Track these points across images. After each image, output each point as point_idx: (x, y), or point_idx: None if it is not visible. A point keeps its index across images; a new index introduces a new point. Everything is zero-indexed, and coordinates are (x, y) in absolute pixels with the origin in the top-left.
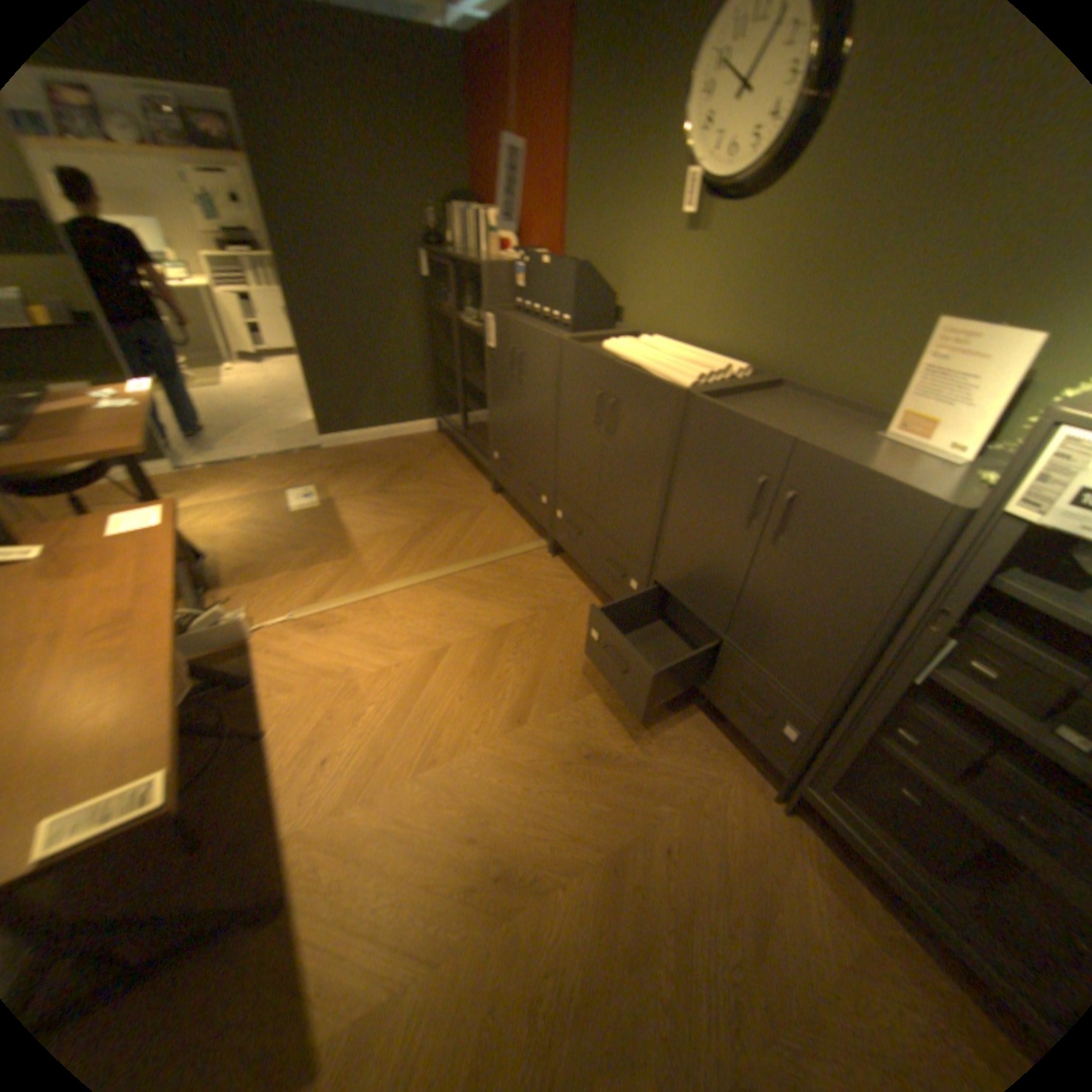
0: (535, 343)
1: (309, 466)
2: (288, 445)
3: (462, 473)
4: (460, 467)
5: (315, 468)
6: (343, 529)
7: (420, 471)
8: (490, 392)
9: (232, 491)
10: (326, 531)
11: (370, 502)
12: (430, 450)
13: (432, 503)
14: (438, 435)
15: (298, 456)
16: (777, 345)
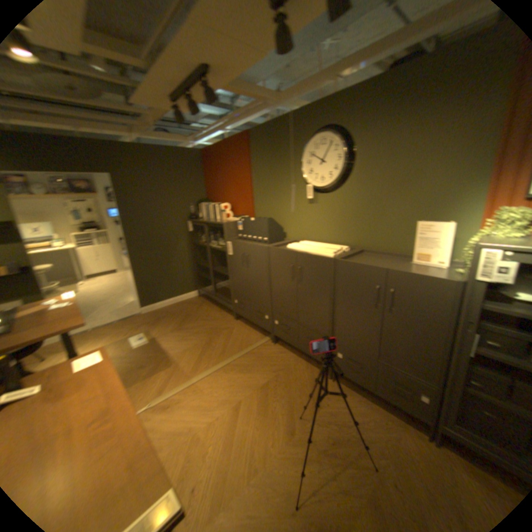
0: (255, 250)
1: (137, 324)
2: (123, 316)
3: (216, 313)
4: (215, 311)
5: (141, 325)
6: (165, 352)
7: (195, 316)
8: (231, 274)
9: (97, 345)
10: (155, 355)
11: (175, 336)
12: (197, 306)
13: (207, 330)
14: (199, 298)
15: (130, 320)
16: (356, 238)
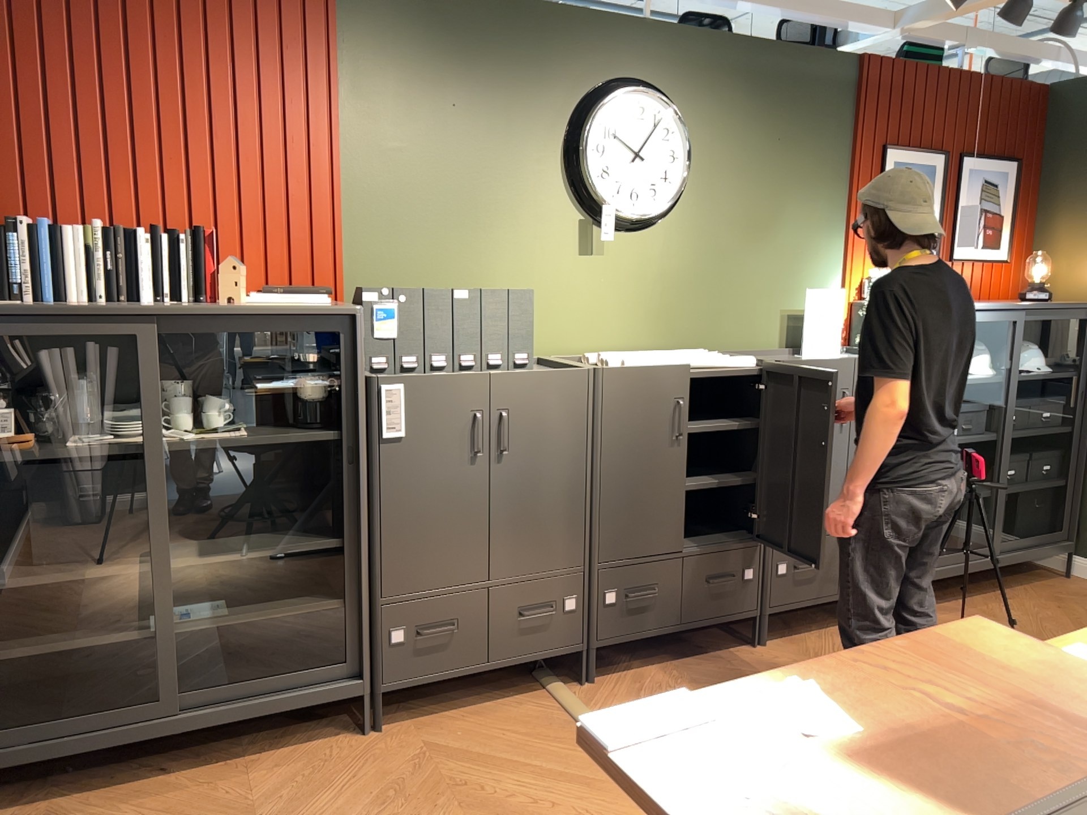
0: (542, 389)
1: None
2: None
3: (246, 777)
4: (211, 780)
5: None
6: None
7: None
8: (379, 522)
9: None
10: None
11: None
12: None
13: (382, 814)
14: None
15: None
16: (693, 331)
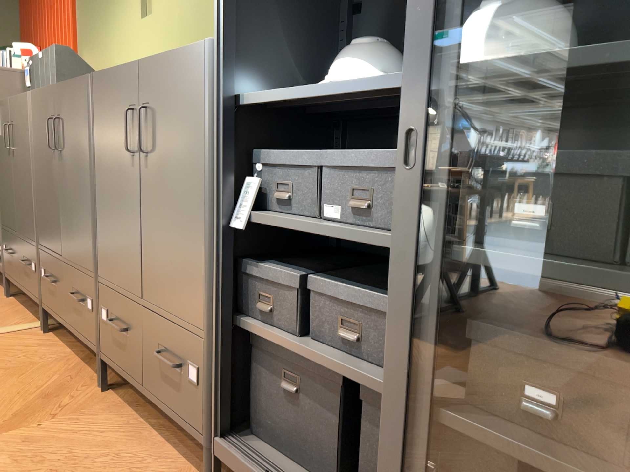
0: (19, 109)
1: None
2: None
3: None
4: None
5: None
6: None
7: None
8: None
9: None
10: None
11: None
12: None
13: None
14: None
15: None
16: None
